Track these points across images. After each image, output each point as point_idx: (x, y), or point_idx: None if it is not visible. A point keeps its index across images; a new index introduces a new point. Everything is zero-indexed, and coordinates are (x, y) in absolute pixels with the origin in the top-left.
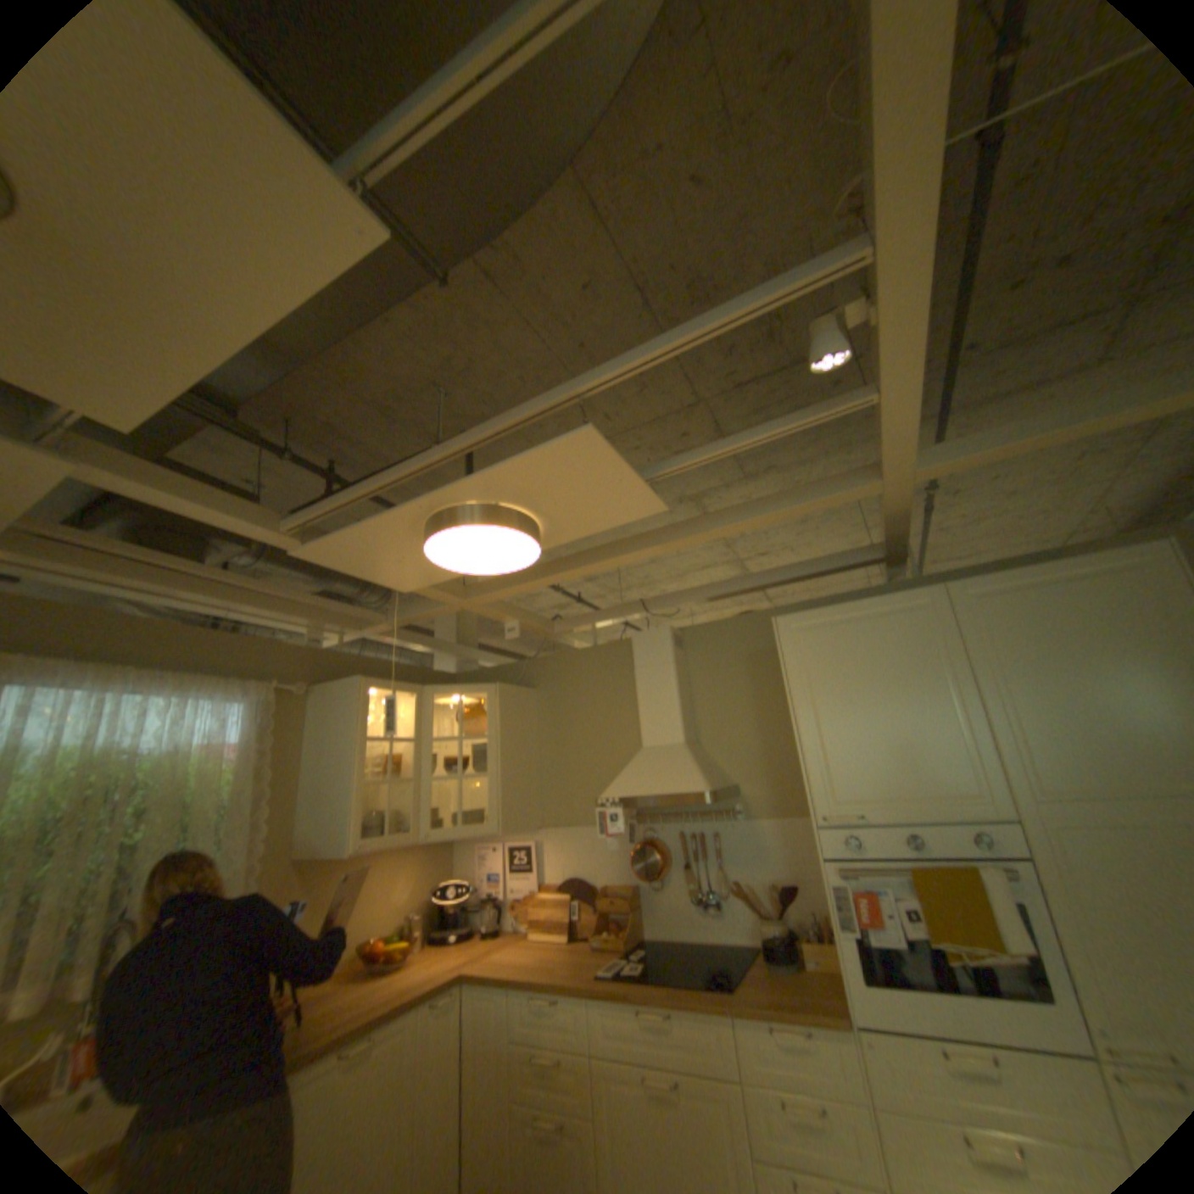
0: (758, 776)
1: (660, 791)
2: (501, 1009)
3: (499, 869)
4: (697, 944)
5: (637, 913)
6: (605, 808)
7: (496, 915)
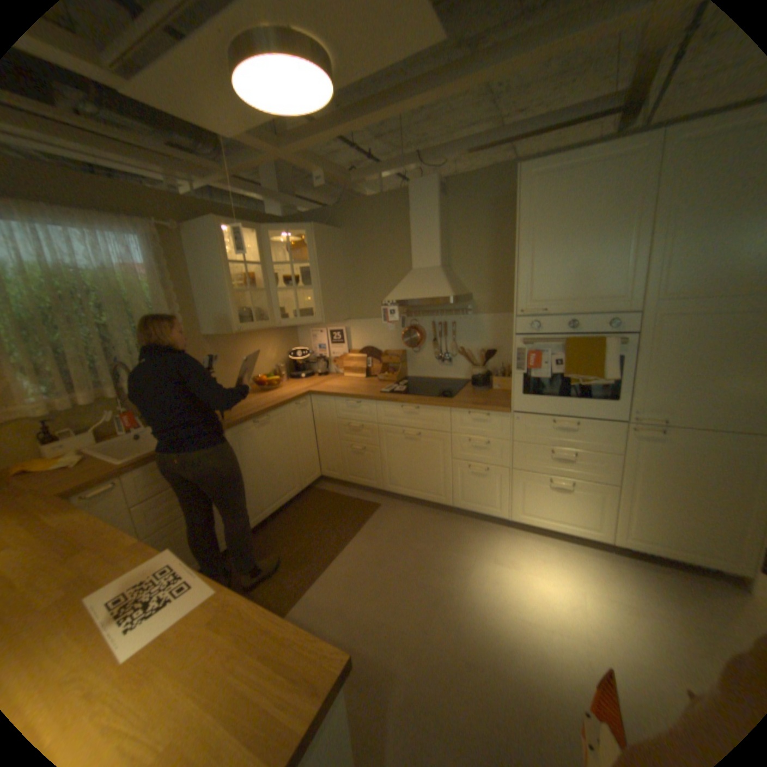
0: (485, 288)
1: (421, 296)
2: (332, 404)
3: (325, 341)
4: (436, 377)
5: (404, 363)
6: (387, 308)
7: (326, 365)
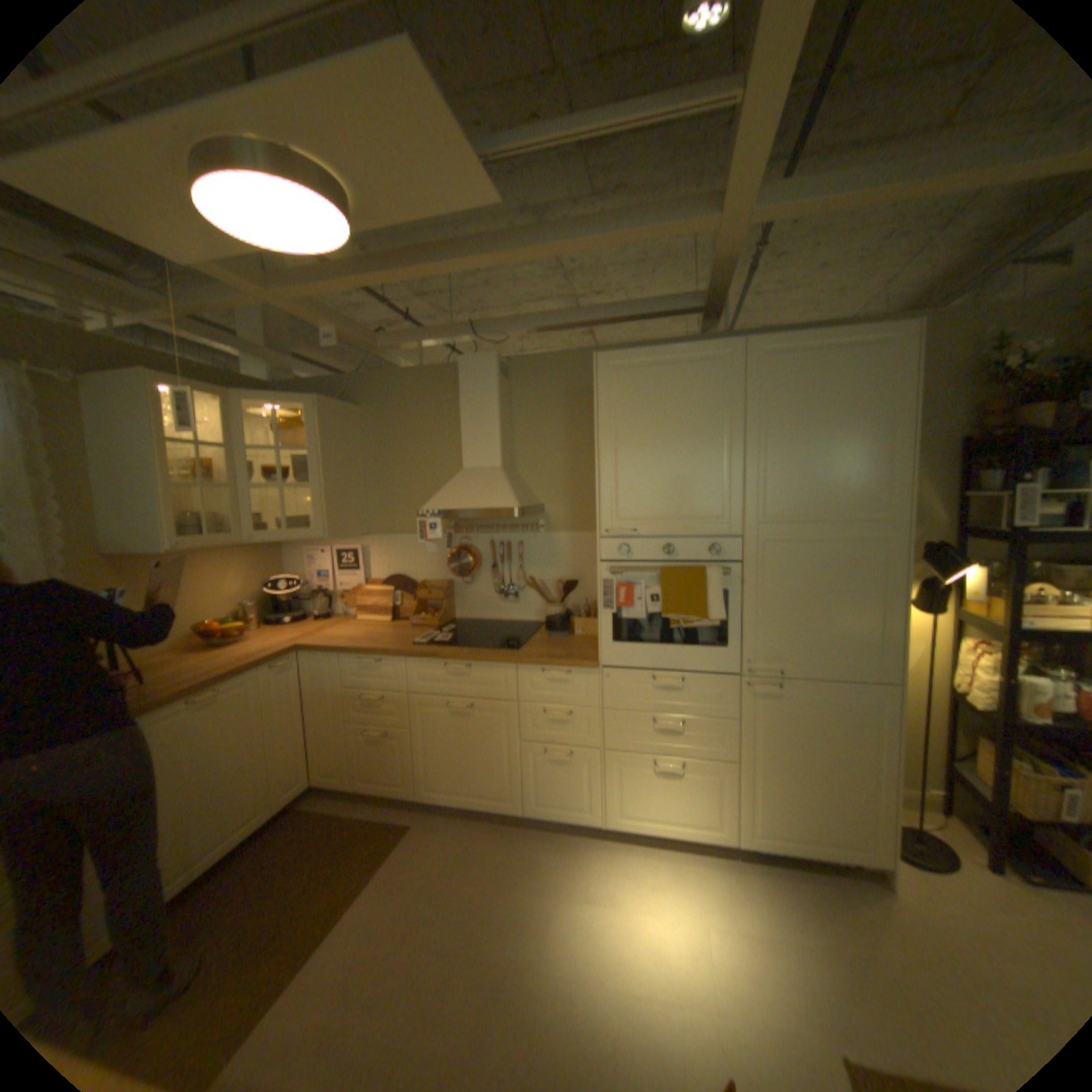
0: (560, 499)
1: (476, 506)
2: (334, 666)
3: (328, 567)
4: (497, 620)
5: (451, 599)
6: (427, 520)
7: (328, 602)
